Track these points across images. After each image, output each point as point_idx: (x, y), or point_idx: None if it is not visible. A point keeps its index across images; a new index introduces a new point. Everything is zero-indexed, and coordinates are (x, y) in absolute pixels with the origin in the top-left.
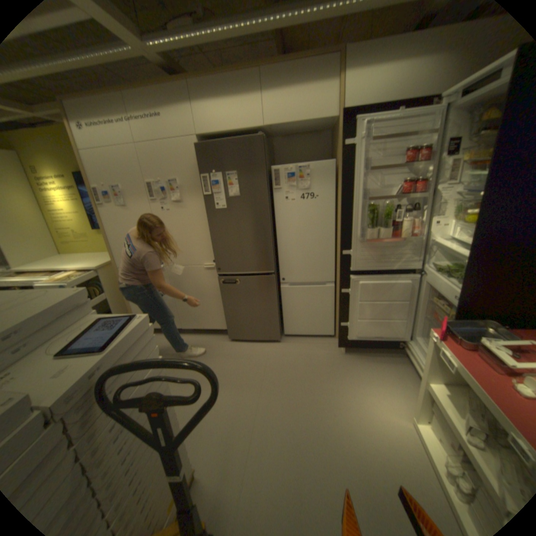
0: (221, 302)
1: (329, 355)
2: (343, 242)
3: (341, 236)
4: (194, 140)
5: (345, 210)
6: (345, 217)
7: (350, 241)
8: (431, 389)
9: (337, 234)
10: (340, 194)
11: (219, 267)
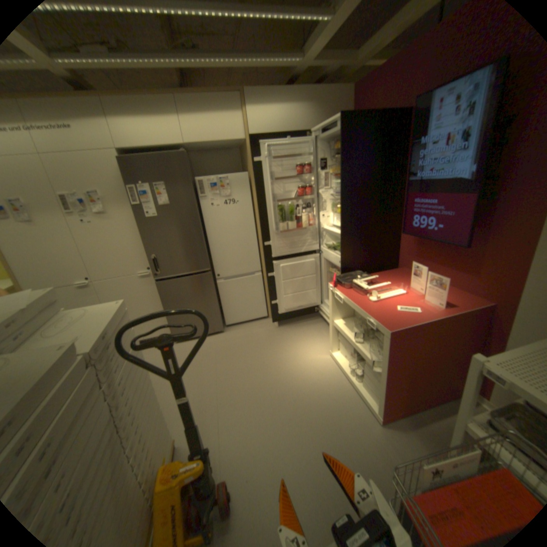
0: (161, 307)
1: (267, 331)
2: (263, 237)
3: (261, 231)
4: (115, 153)
5: (262, 211)
6: (262, 216)
7: (269, 235)
8: (335, 322)
9: (258, 231)
10: (255, 200)
11: (156, 273)
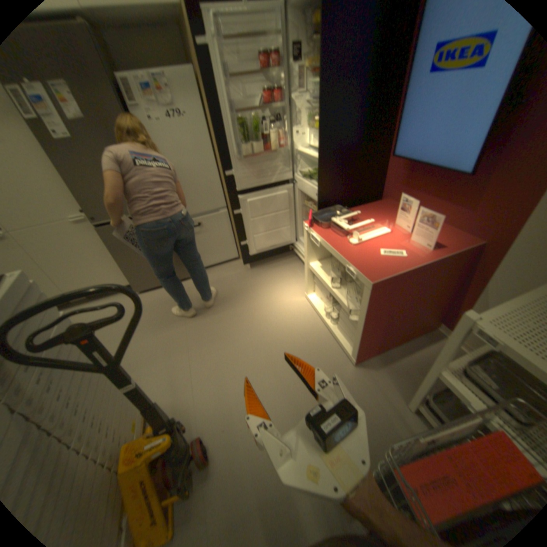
0: (110, 256)
1: (238, 273)
2: (223, 163)
3: (219, 155)
4: None
5: (216, 126)
6: (218, 133)
7: (229, 160)
8: (310, 265)
9: (215, 155)
10: (207, 109)
11: (90, 216)
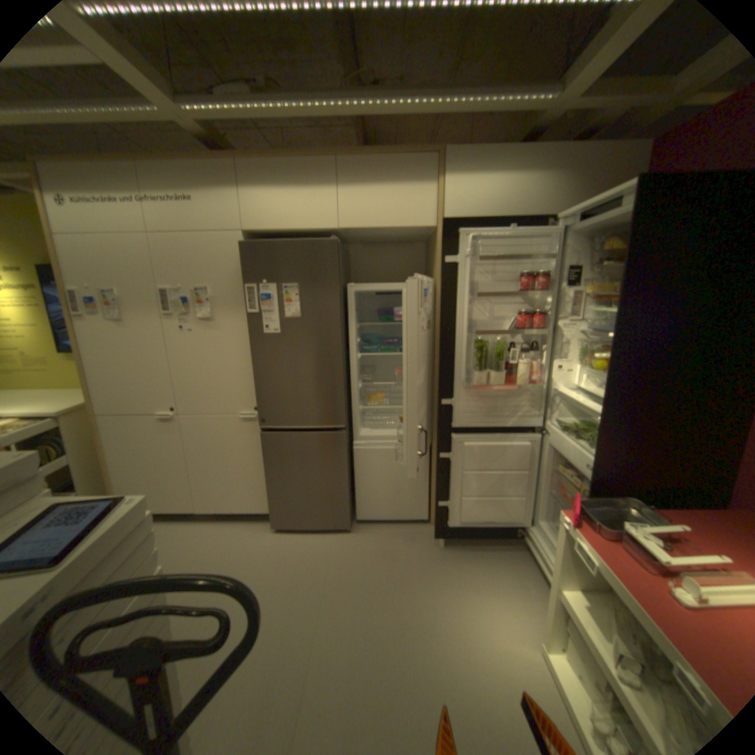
0: (263, 471)
1: (422, 551)
2: (442, 388)
3: (439, 379)
4: (239, 238)
5: (445, 345)
6: (445, 354)
7: (452, 387)
8: (566, 599)
9: (433, 376)
10: (438, 324)
11: (263, 418)
